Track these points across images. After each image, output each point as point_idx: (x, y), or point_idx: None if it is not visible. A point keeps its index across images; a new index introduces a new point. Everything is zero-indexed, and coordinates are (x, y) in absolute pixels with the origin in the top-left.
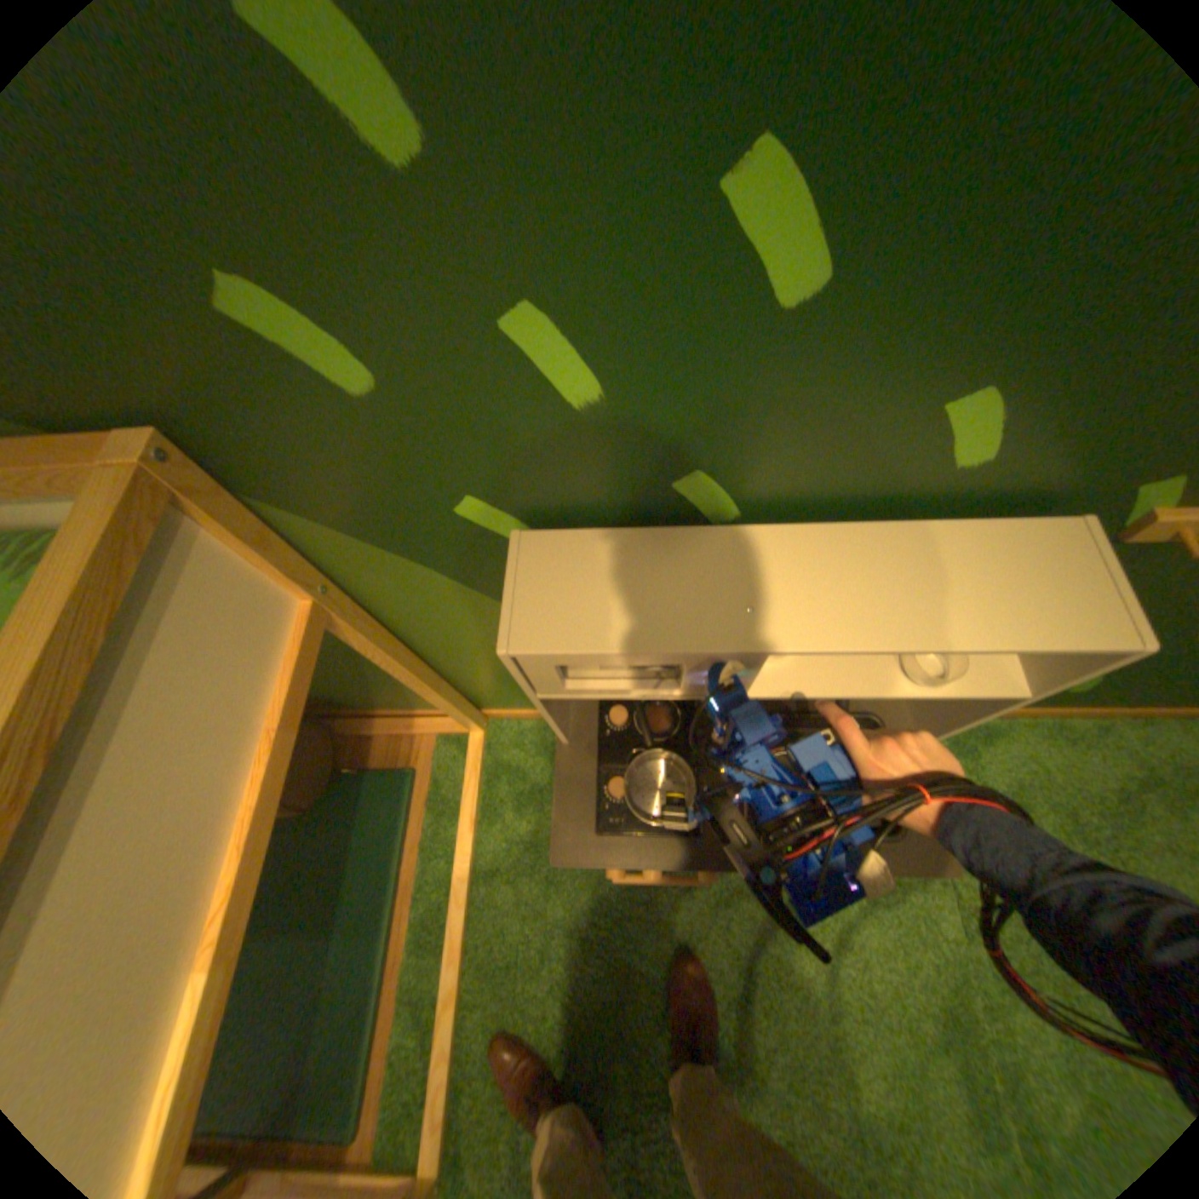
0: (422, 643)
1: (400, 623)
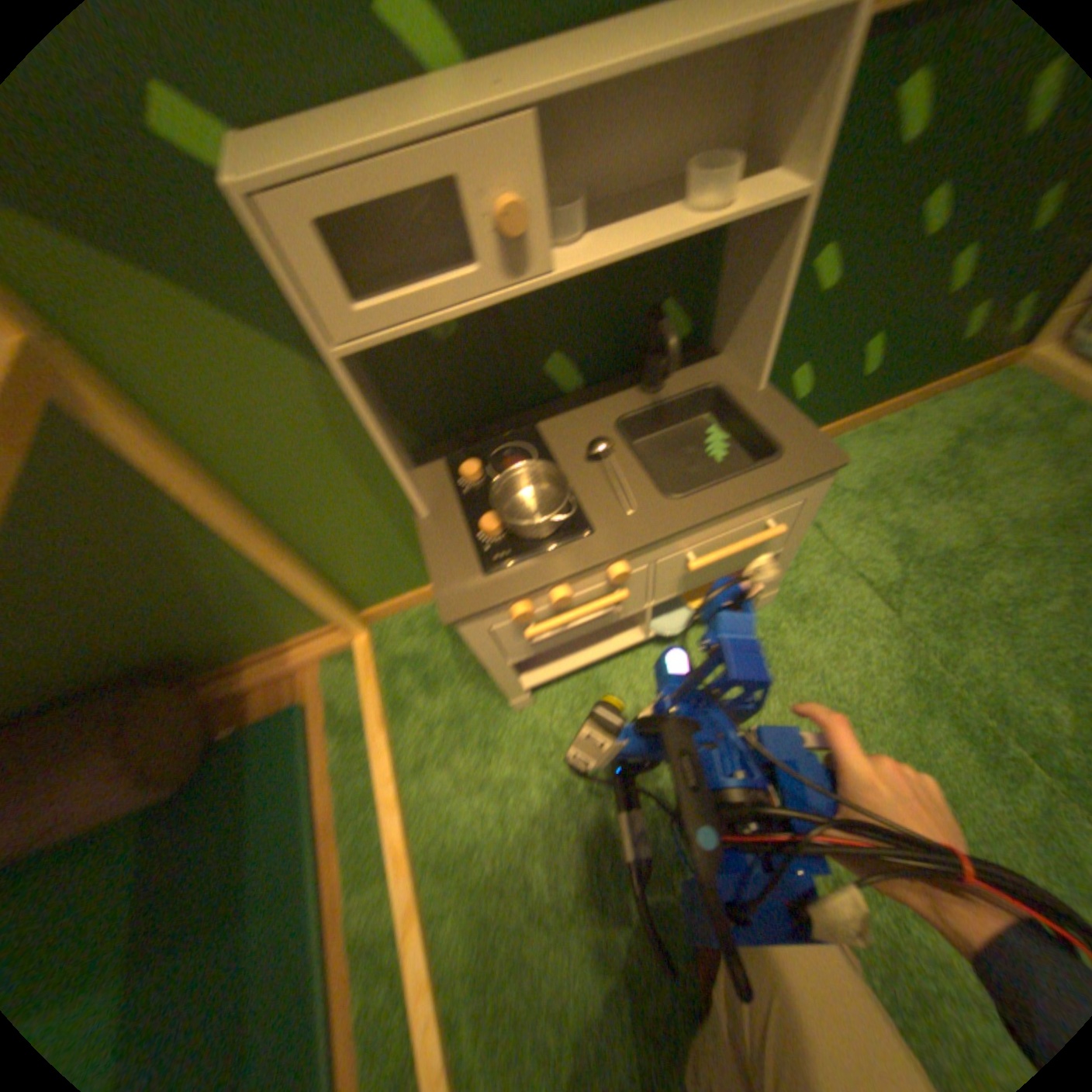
0: (232, 479)
1: (187, 436)
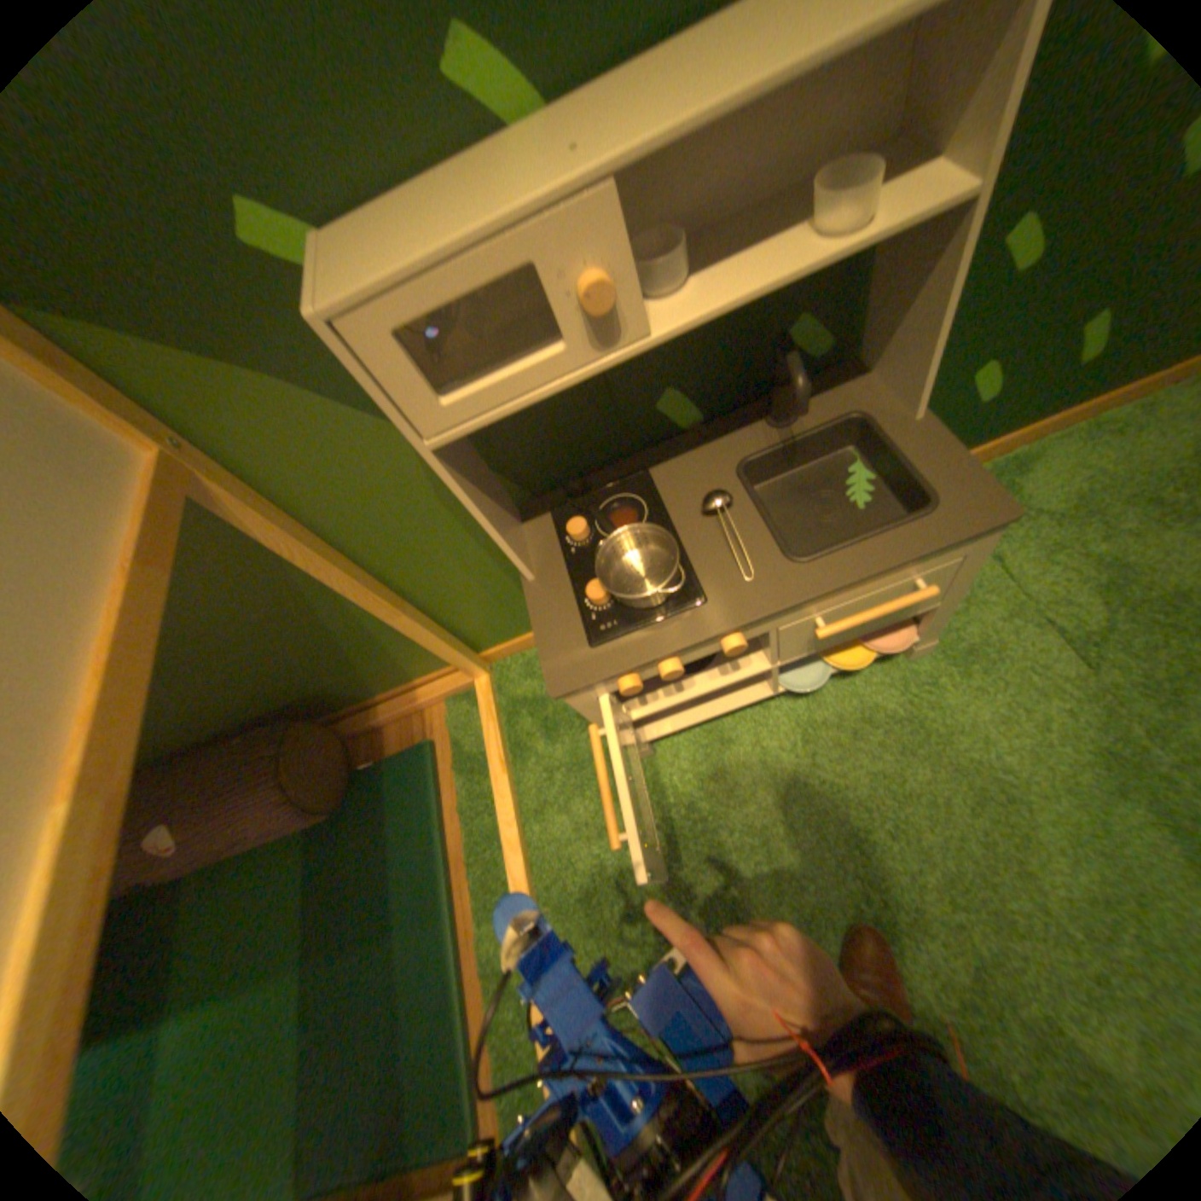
0: (350, 542)
1: (307, 507)
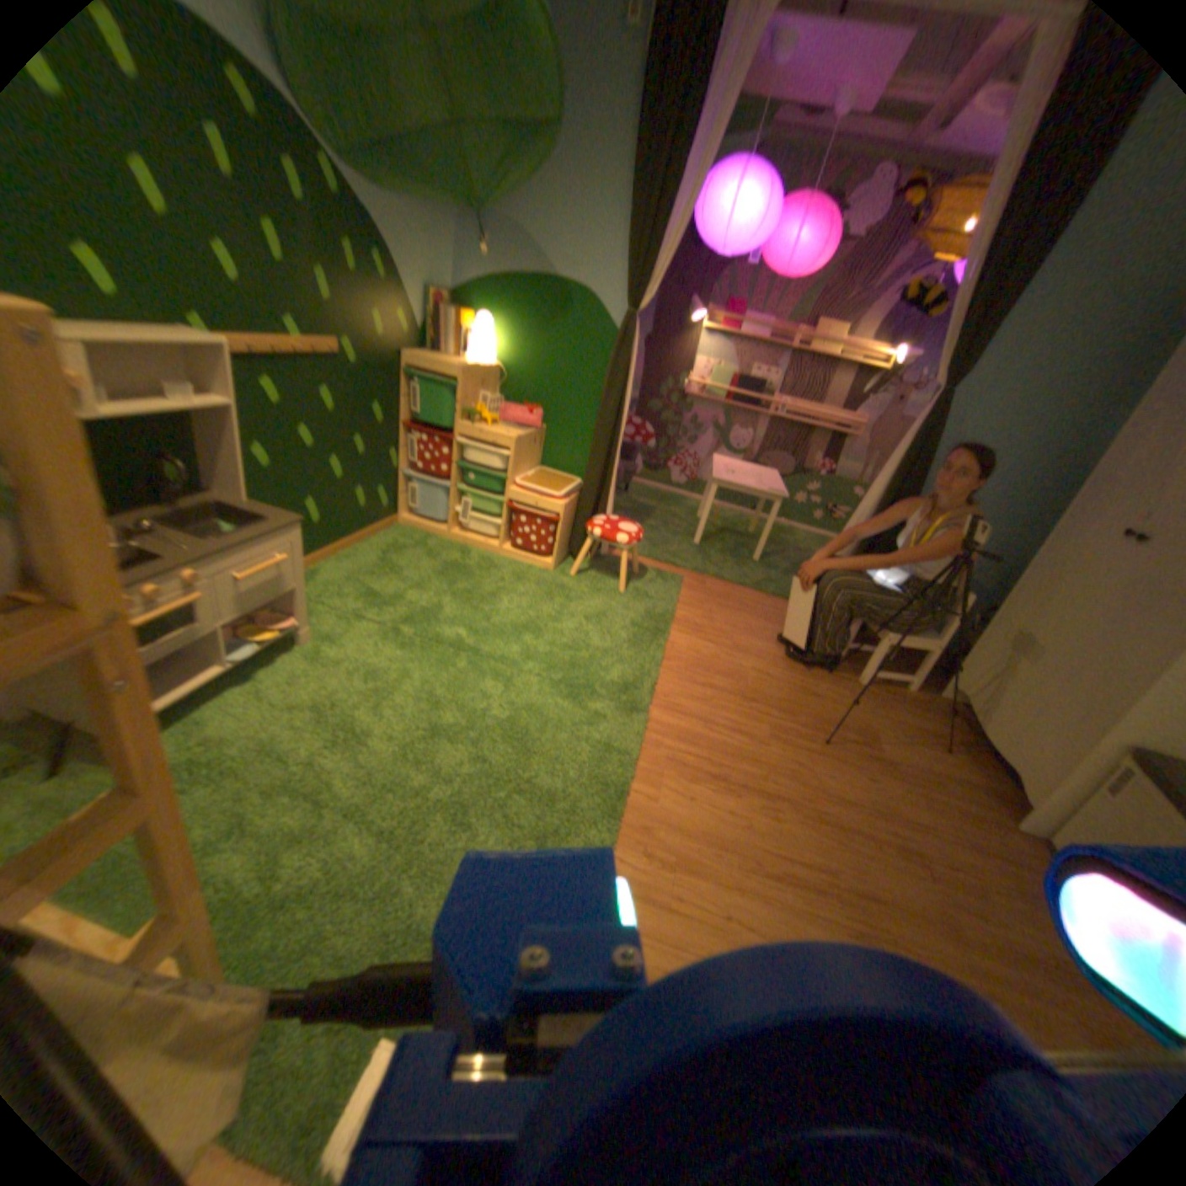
0: None
1: None
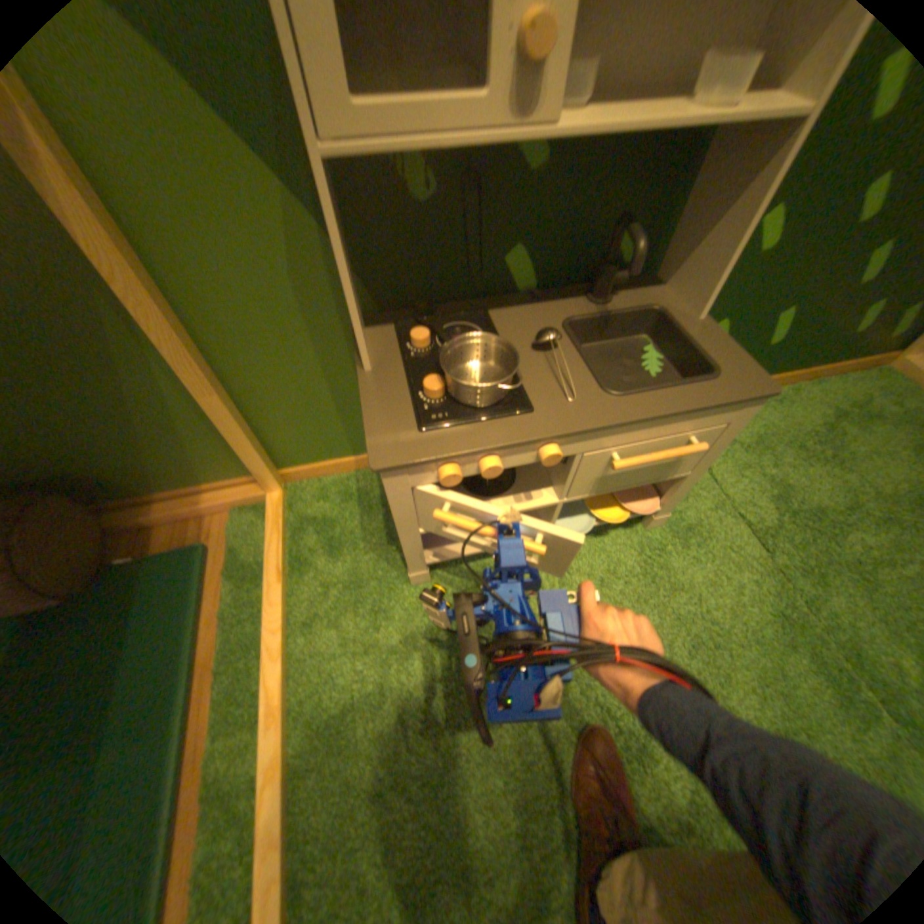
0: (183, 296)
1: (146, 235)
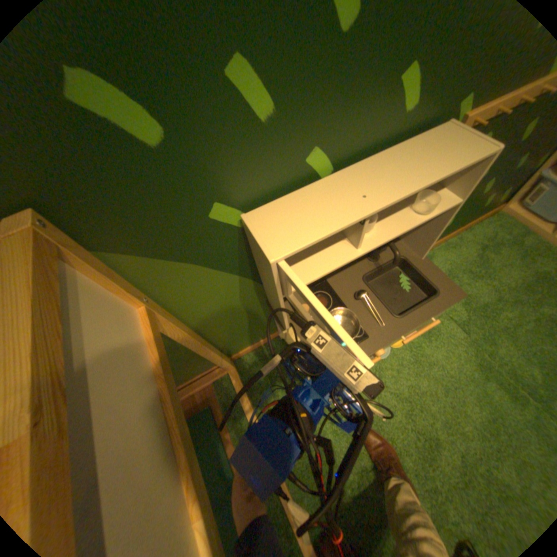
0: (195, 323)
1: (183, 313)
